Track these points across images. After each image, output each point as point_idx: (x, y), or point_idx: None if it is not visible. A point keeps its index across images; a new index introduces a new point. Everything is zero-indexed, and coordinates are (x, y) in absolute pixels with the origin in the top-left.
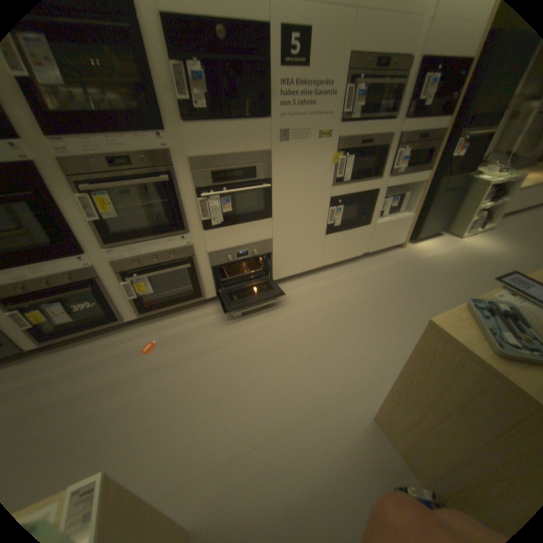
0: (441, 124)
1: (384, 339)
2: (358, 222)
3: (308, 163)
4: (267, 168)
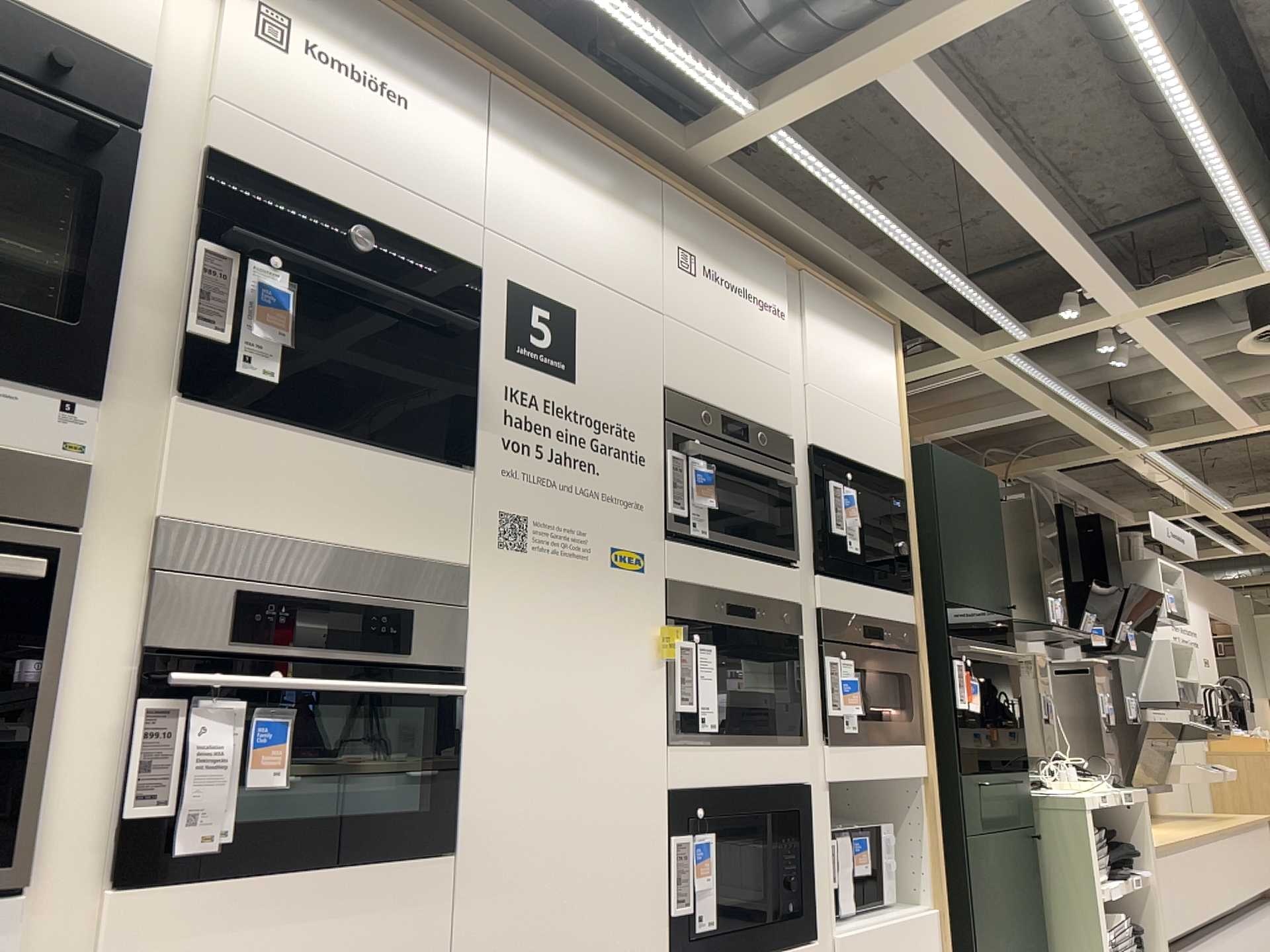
0: (899, 611)
1: None
2: (779, 925)
3: (588, 644)
4: (452, 629)
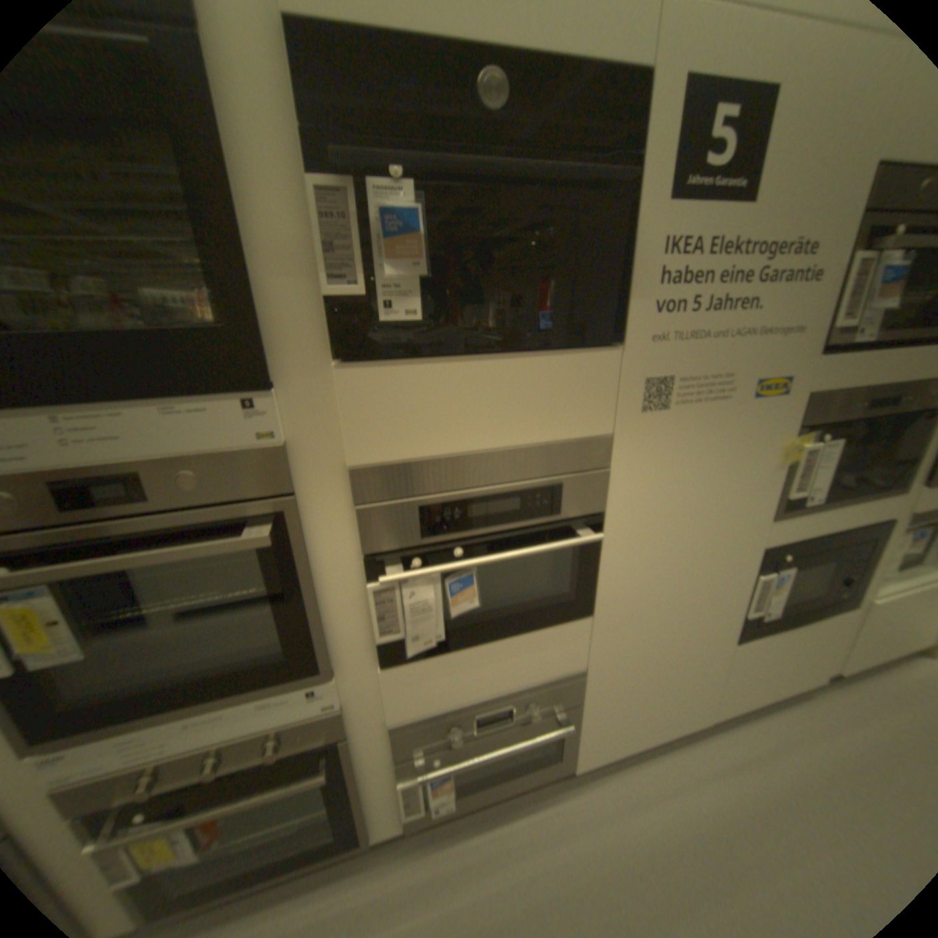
0: None
1: None
2: (832, 607)
3: (719, 467)
4: (597, 488)
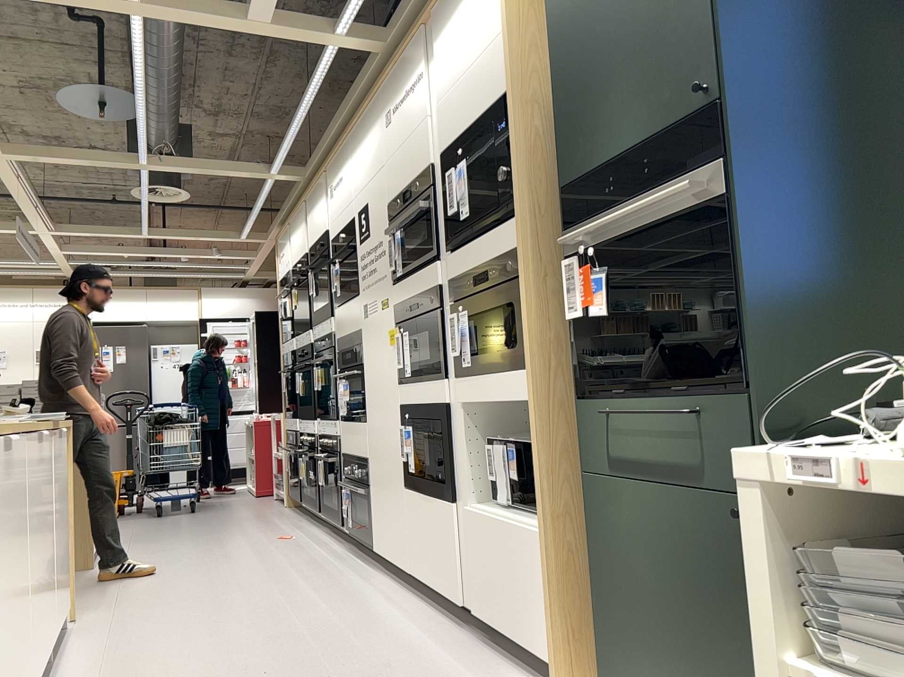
0: (507, 242)
1: (181, 638)
2: (437, 485)
3: (379, 346)
4: (359, 351)
